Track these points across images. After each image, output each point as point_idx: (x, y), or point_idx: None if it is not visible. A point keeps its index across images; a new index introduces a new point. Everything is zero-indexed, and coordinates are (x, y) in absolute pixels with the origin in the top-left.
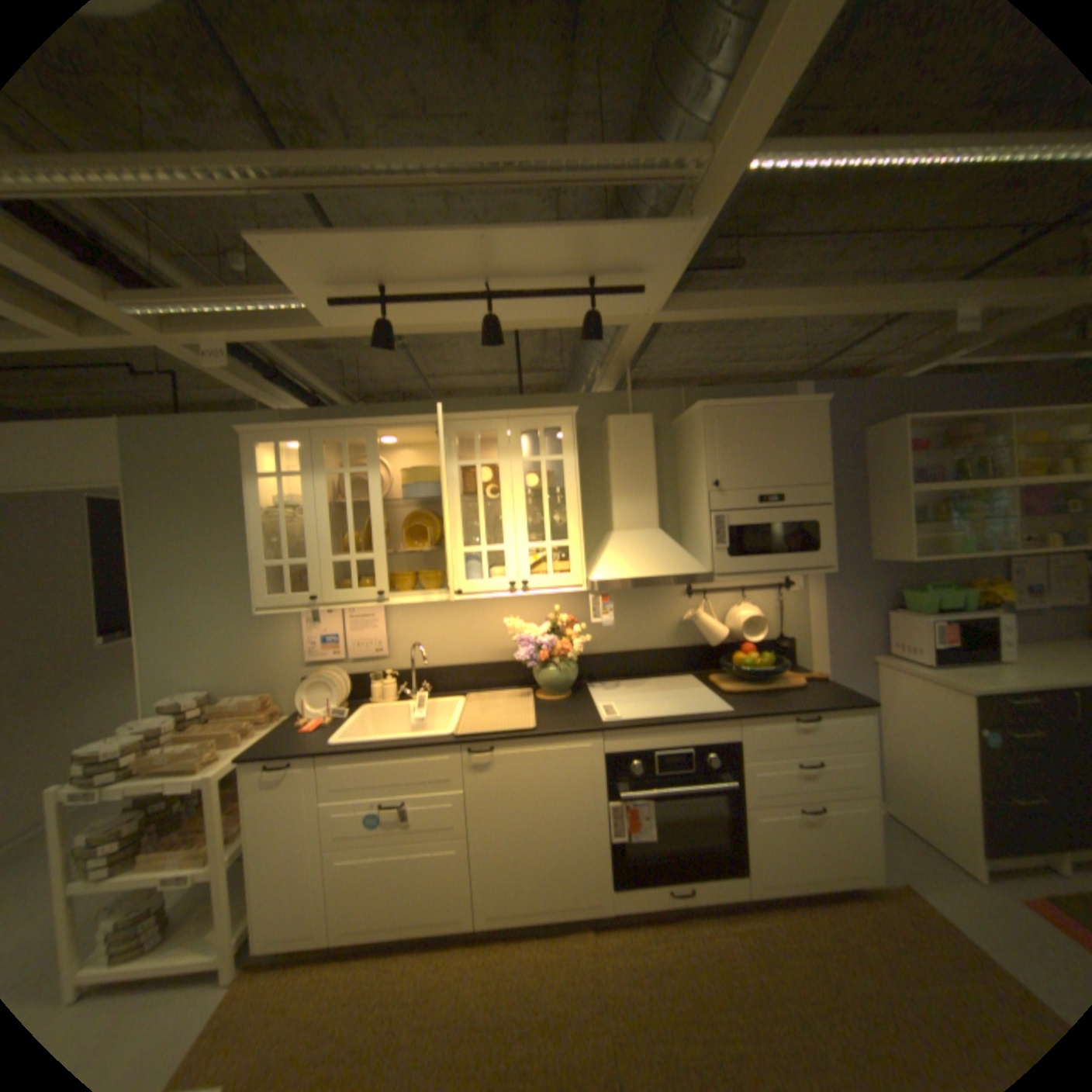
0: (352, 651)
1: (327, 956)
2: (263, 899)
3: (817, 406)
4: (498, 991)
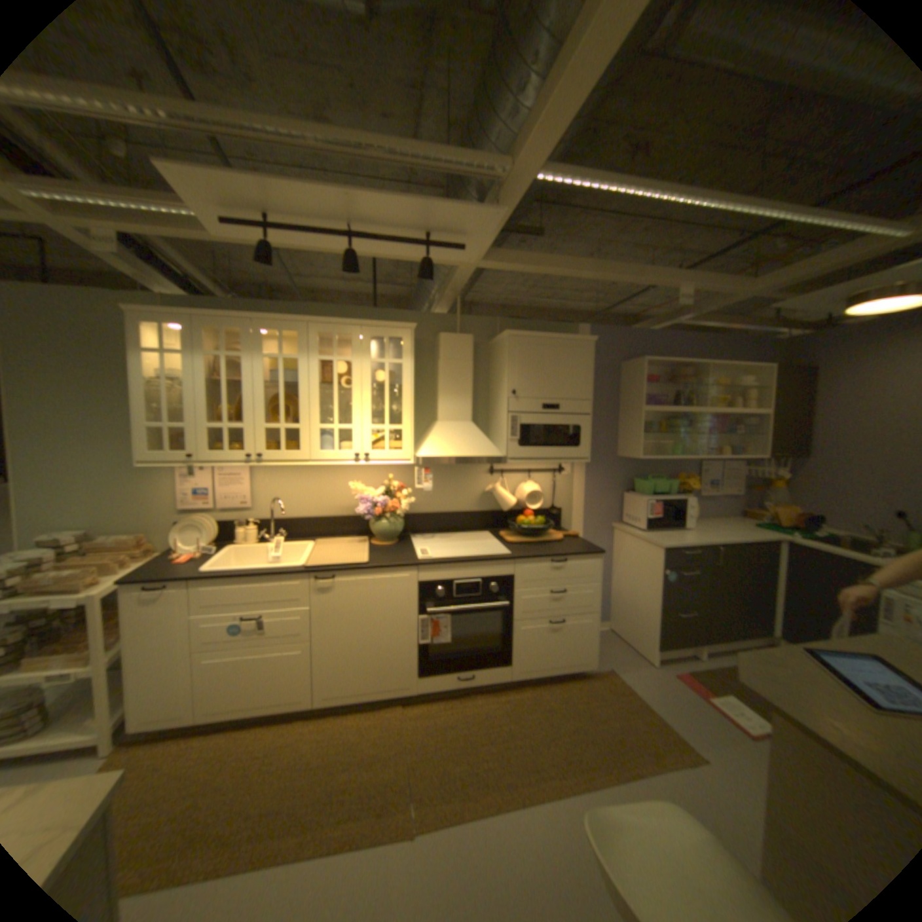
0: (218, 502)
1: (191, 733)
2: (137, 691)
3: (587, 344)
4: (328, 745)
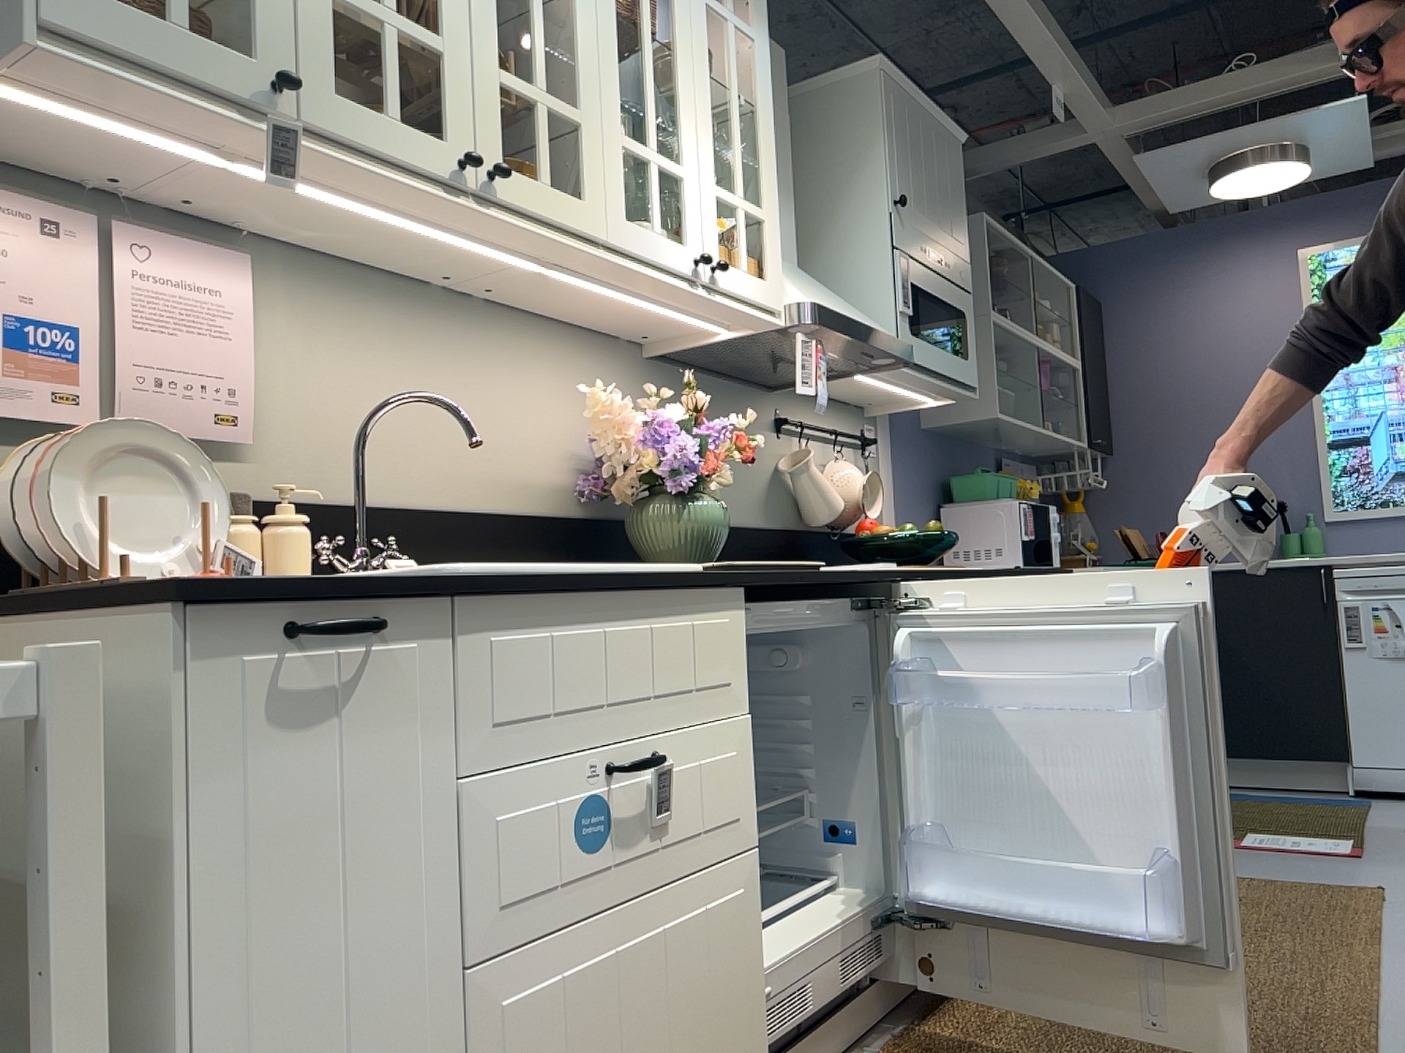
0: (129, 402)
1: None
2: None
3: (958, 146)
4: None
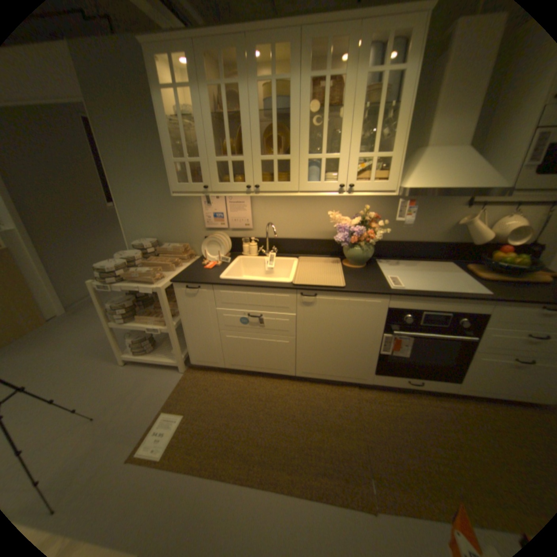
0: (231, 224)
1: (225, 370)
2: (194, 345)
3: None
4: (307, 405)
